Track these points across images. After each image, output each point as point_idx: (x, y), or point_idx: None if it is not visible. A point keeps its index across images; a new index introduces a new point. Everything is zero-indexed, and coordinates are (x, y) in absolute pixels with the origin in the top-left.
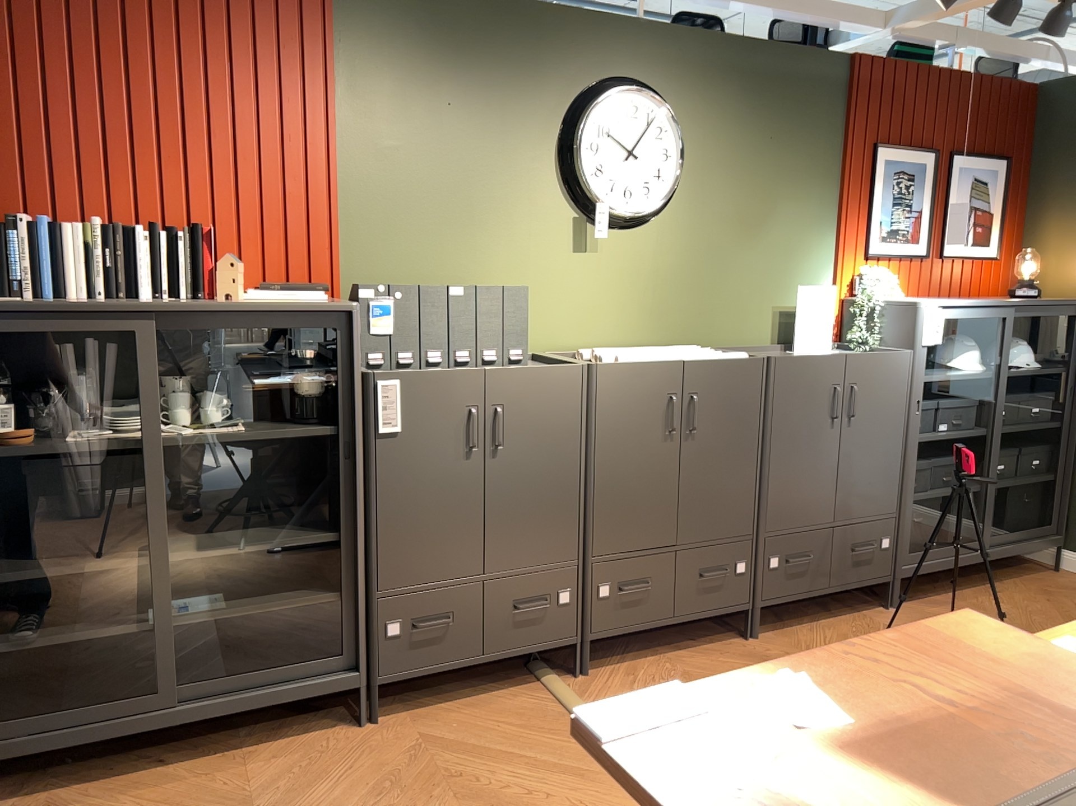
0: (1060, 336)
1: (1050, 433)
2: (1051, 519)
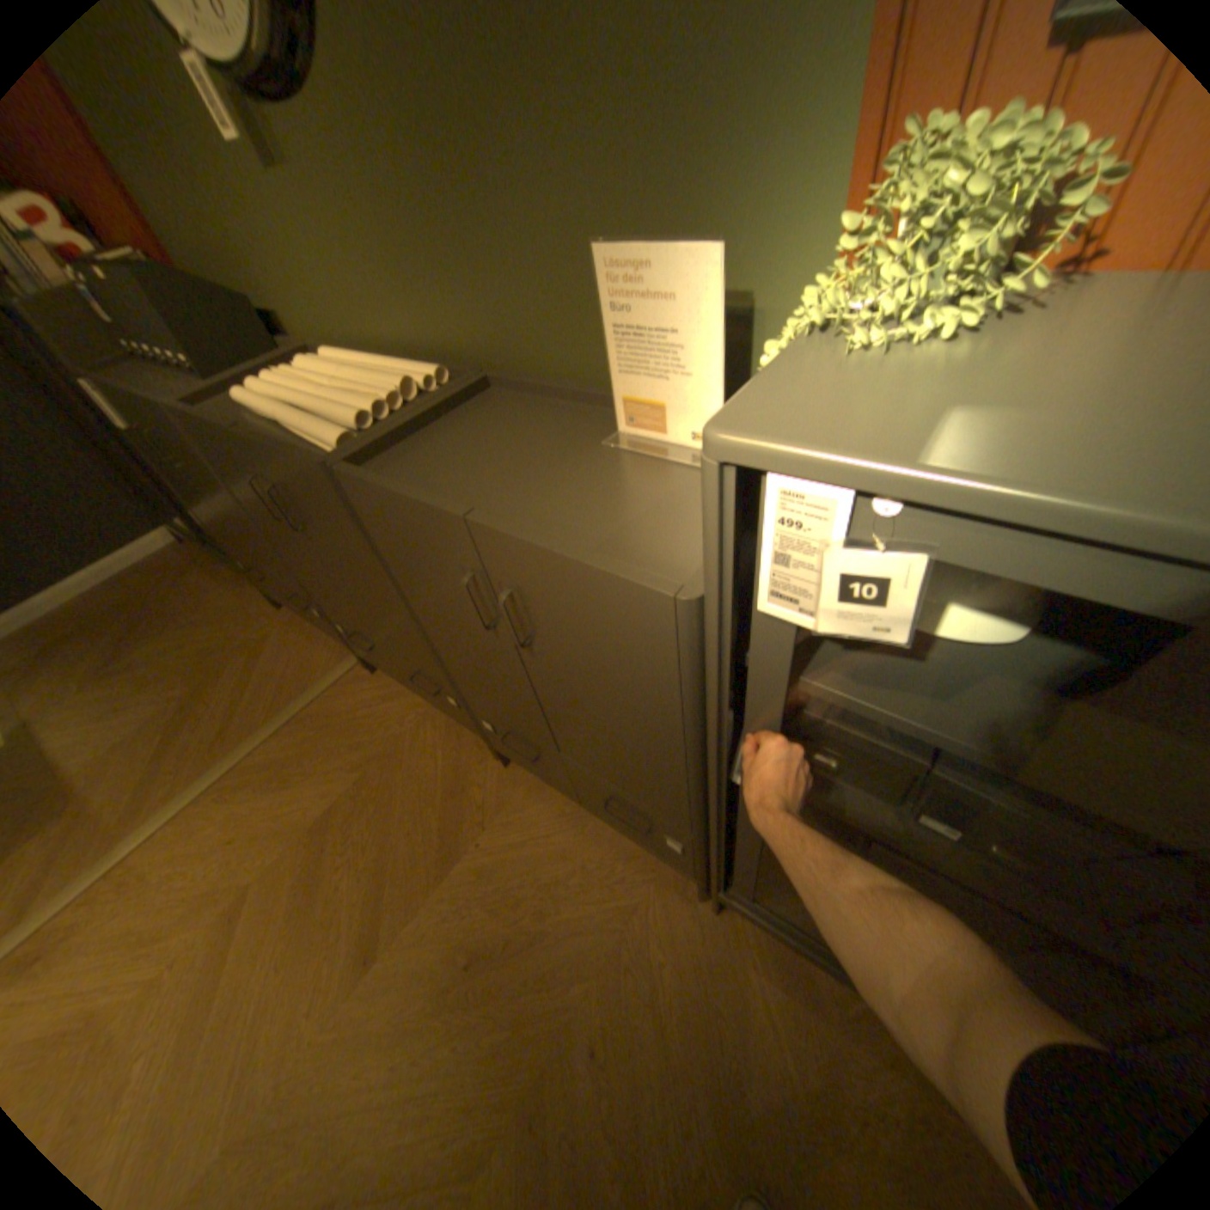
0: None
1: None
2: None
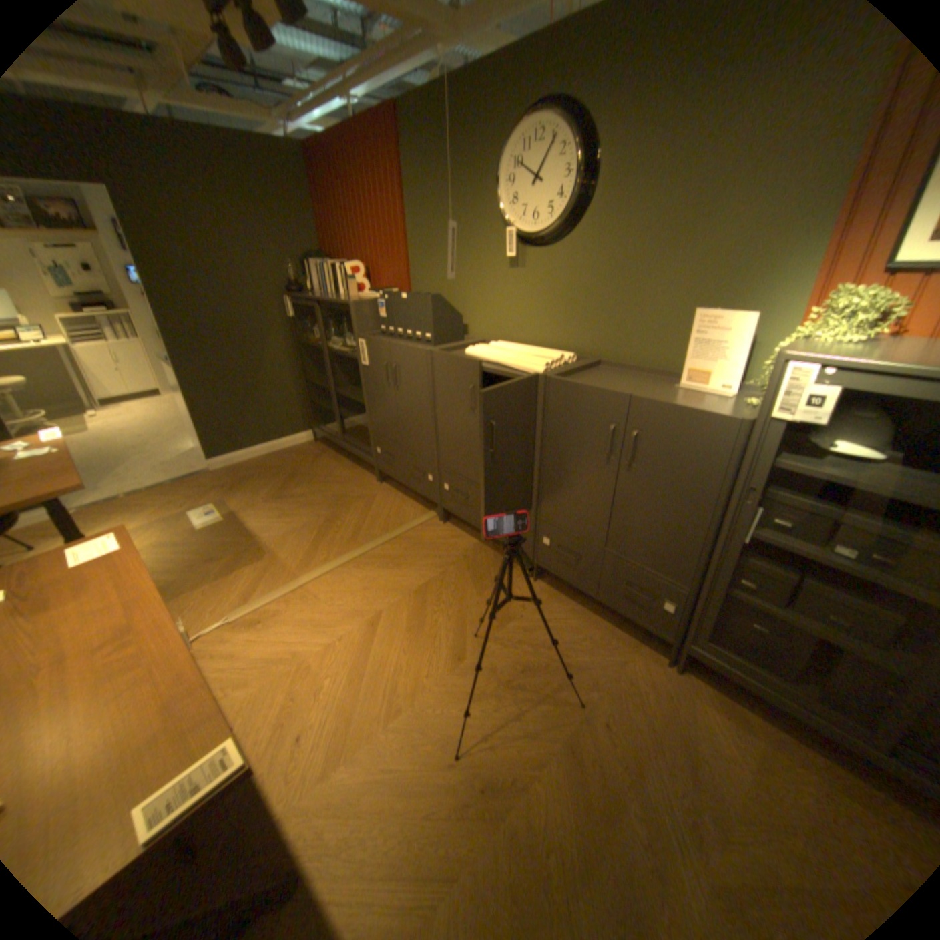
0: None
1: None
2: None
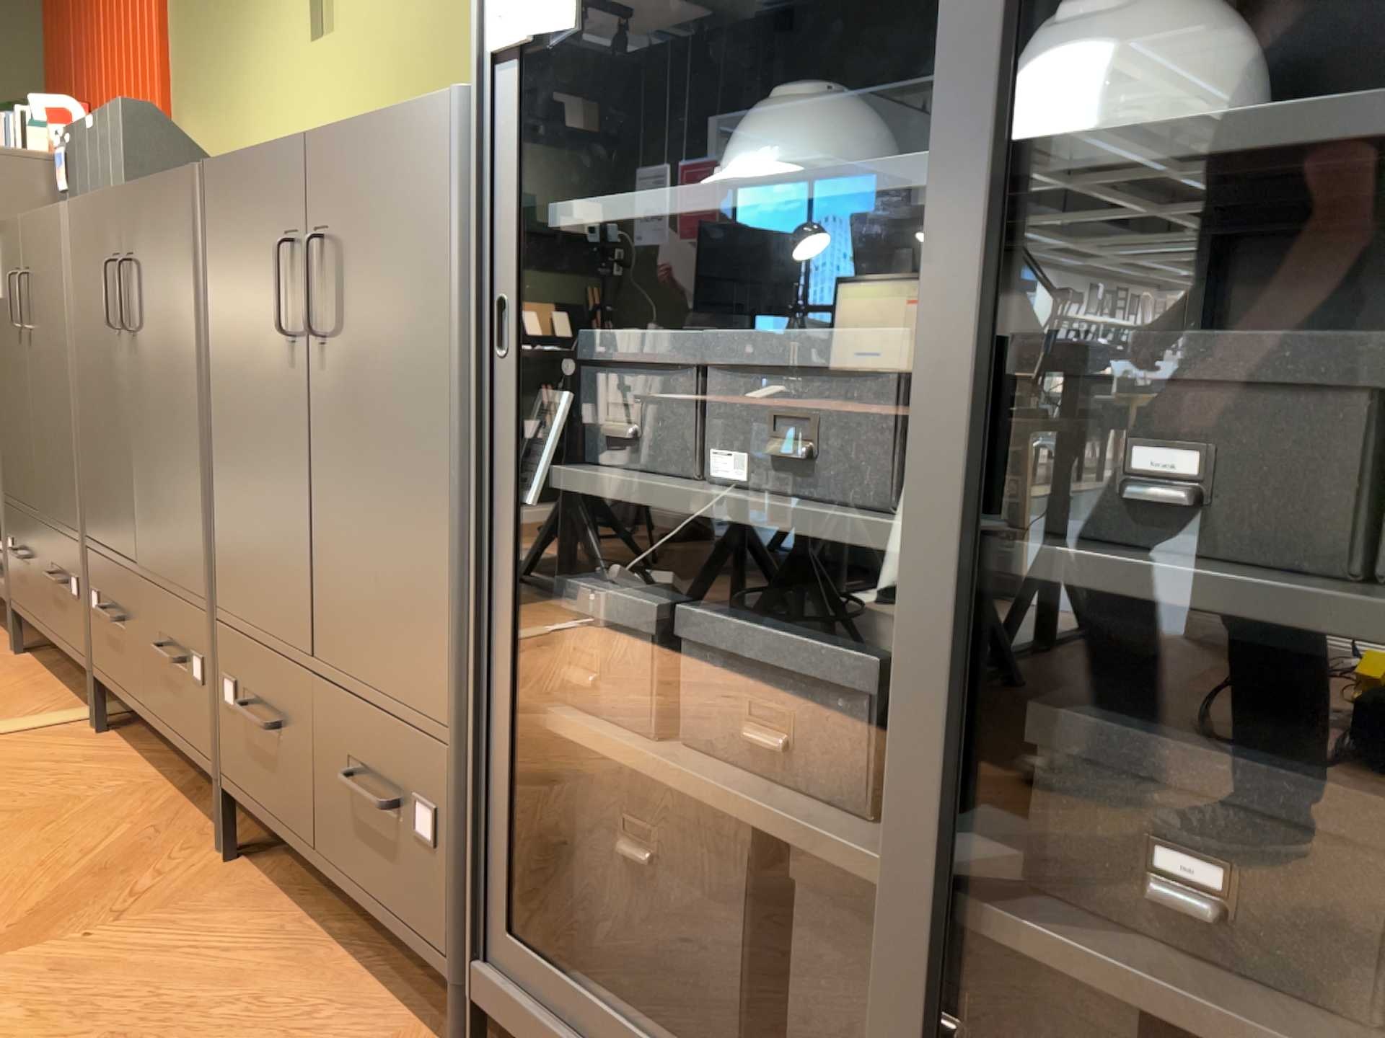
0: None
1: None
2: None
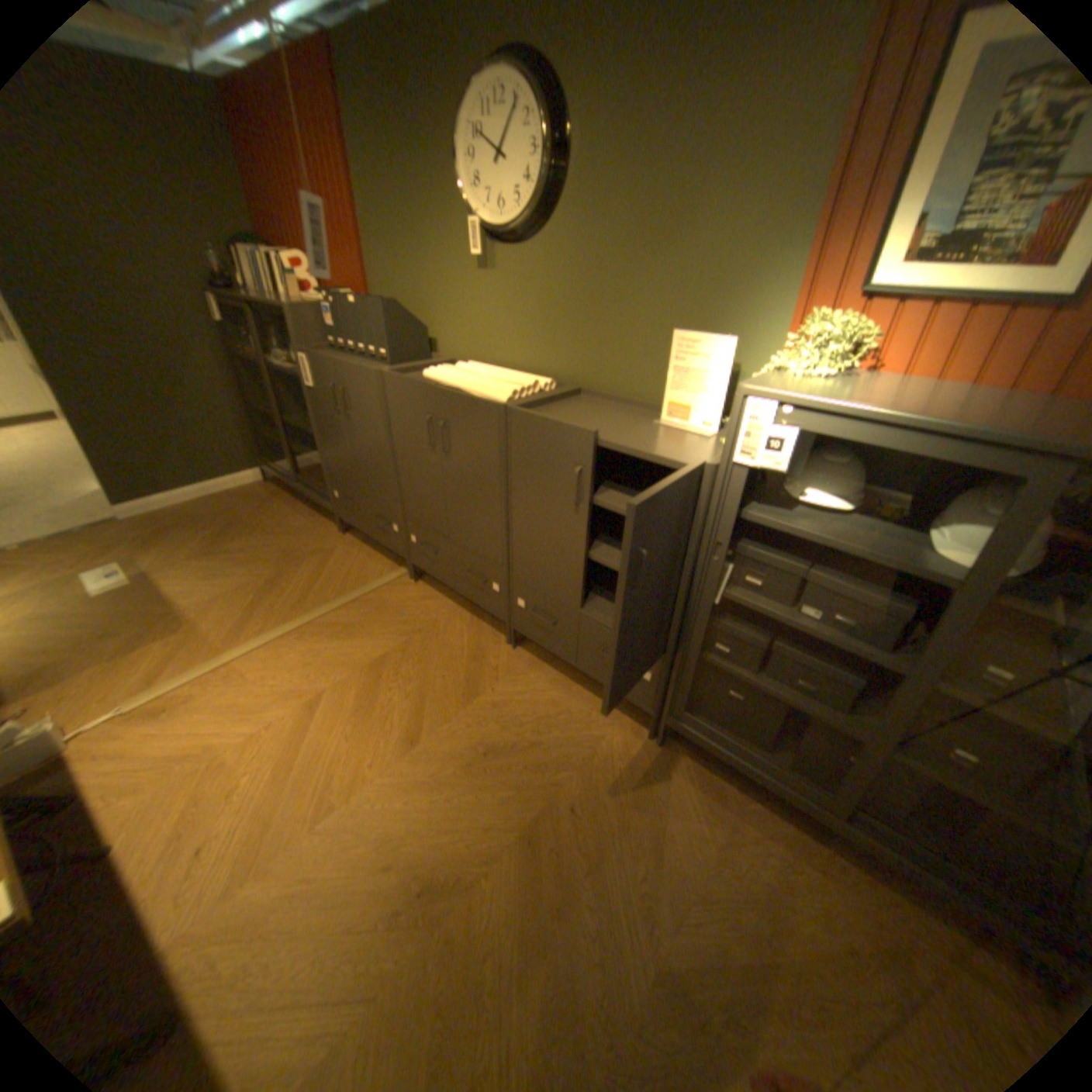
0: None
1: None
2: None
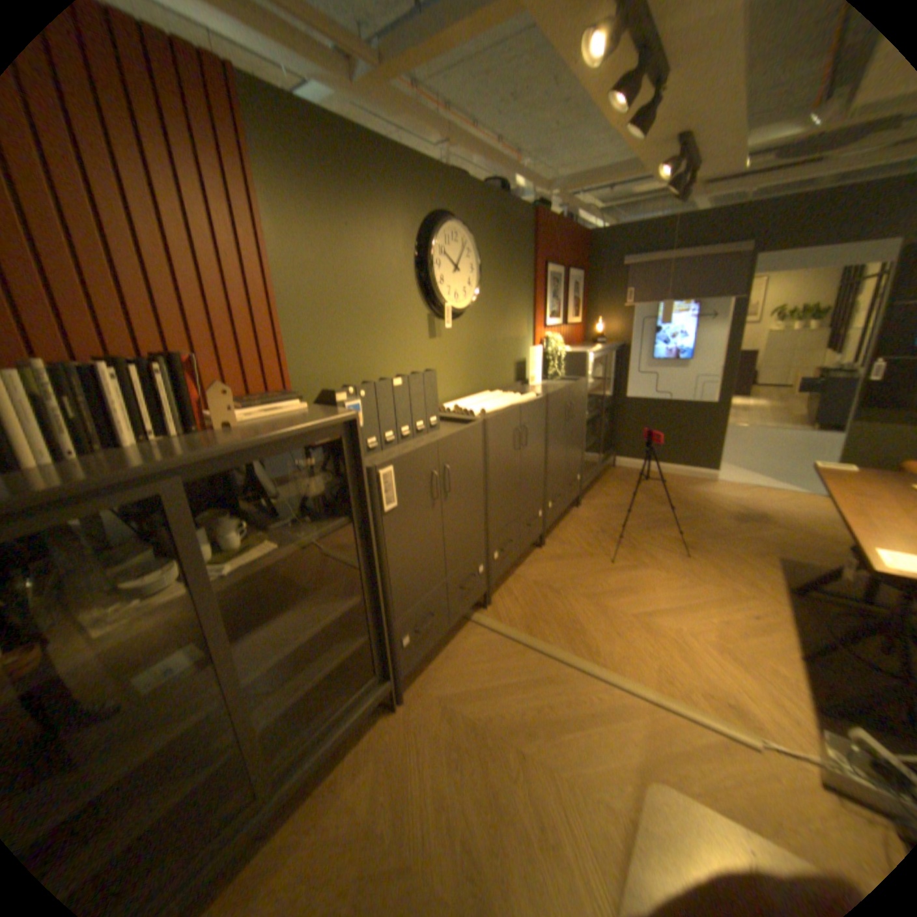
0: (610, 360)
1: (607, 406)
2: (610, 445)
